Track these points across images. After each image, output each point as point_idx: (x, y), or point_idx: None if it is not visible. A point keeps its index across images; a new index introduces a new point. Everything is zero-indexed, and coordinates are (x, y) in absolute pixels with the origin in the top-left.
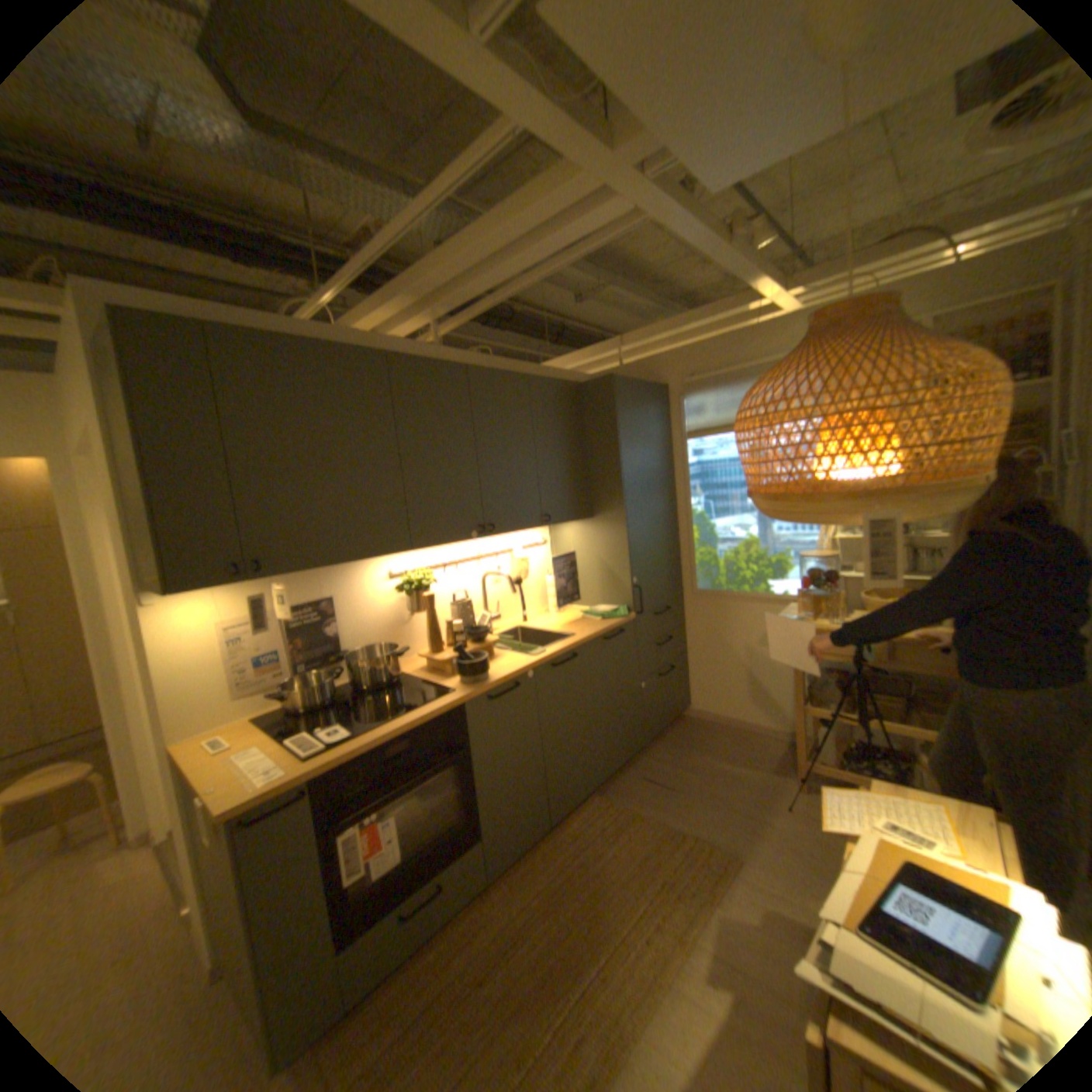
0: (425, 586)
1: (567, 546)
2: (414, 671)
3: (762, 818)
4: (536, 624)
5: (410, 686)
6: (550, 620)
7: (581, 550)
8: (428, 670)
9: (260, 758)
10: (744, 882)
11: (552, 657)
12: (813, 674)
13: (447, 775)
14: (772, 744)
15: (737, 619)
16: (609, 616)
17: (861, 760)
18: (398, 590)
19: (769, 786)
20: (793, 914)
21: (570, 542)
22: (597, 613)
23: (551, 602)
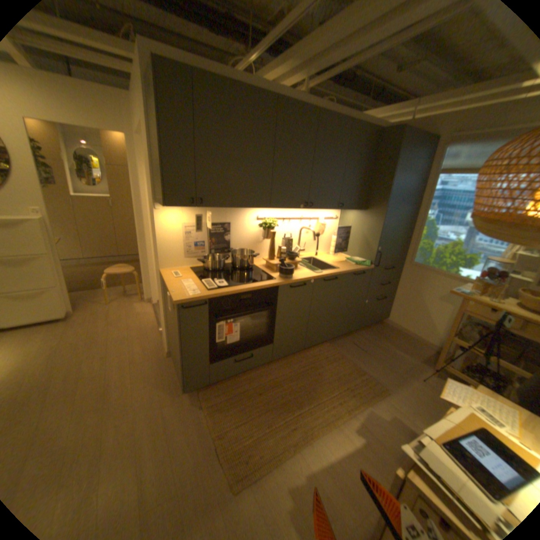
0: (272, 227)
1: (348, 222)
2: (259, 265)
3: (408, 379)
4: (321, 258)
5: (256, 271)
6: (328, 258)
7: (355, 226)
8: (265, 266)
9: (192, 283)
10: (388, 401)
11: (325, 276)
12: (467, 323)
13: (264, 313)
14: (427, 348)
15: (432, 283)
16: (359, 263)
17: (477, 372)
18: (259, 226)
19: (417, 367)
20: (408, 423)
21: (350, 220)
22: (353, 260)
23: (331, 249)
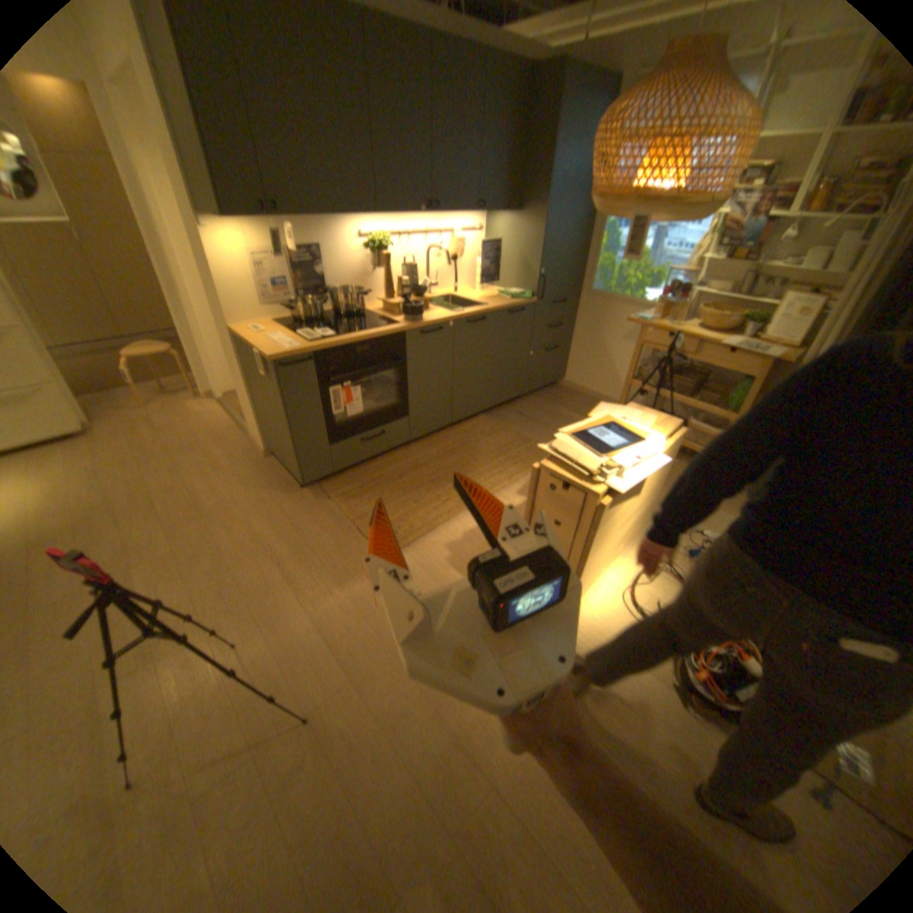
0: (383, 247)
1: (496, 234)
2: (373, 309)
3: None
4: (462, 295)
5: (370, 317)
6: (473, 294)
7: (507, 239)
8: (382, 310)
9: (283, 337)
10: None
11: (467, 315)
12: (647, 361)
13: (390, 375)
14: None
15: (613, 317)
16: (515, 297)
17: None
18: (363, 247)
19: None
20: None
21: (500, 231)
22: (508, 293)
23: (476, 280)
